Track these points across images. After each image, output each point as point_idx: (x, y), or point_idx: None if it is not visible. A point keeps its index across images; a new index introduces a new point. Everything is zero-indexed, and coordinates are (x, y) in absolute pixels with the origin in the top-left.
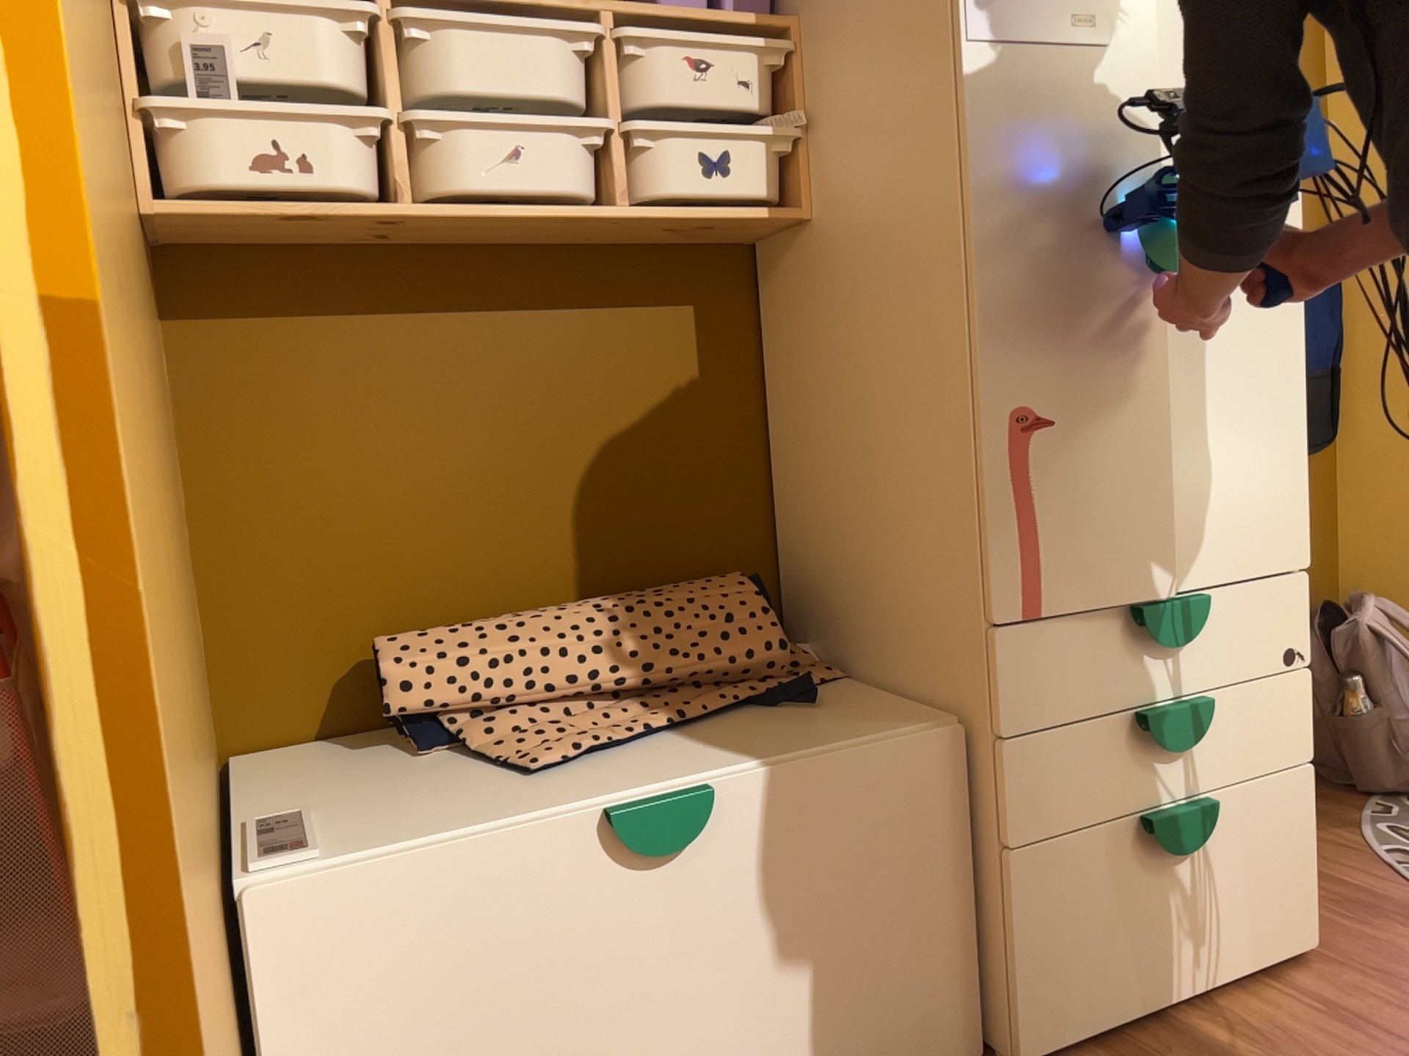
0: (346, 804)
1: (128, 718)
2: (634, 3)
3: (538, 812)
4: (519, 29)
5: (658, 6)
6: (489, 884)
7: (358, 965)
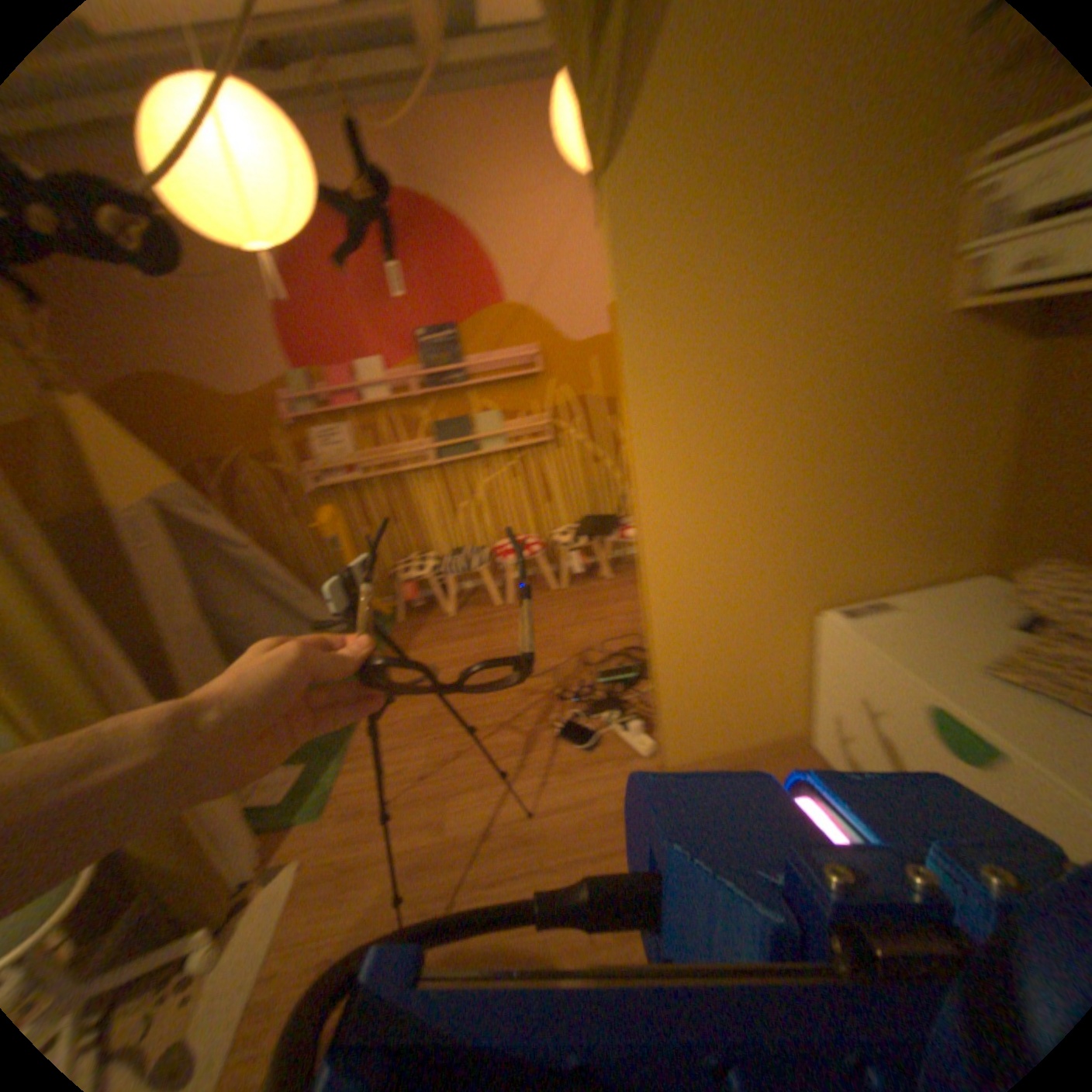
0: (921, 618)
1: (643, 546)
2: None
3: (926, 677)
4: None
5: None
6: (885, 682)
7: (841, 665)
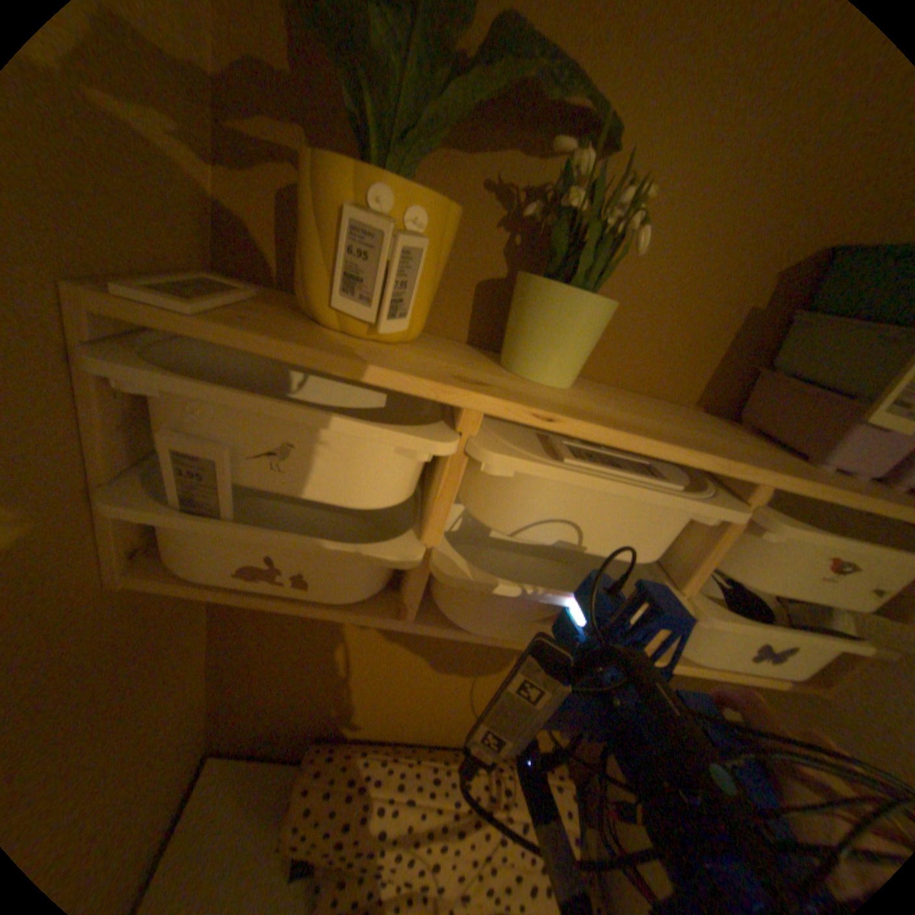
0: None
1: None
2: (814, 475)
3: None
4: (641, 485)
5: (844, 483)
6: None
7: None
